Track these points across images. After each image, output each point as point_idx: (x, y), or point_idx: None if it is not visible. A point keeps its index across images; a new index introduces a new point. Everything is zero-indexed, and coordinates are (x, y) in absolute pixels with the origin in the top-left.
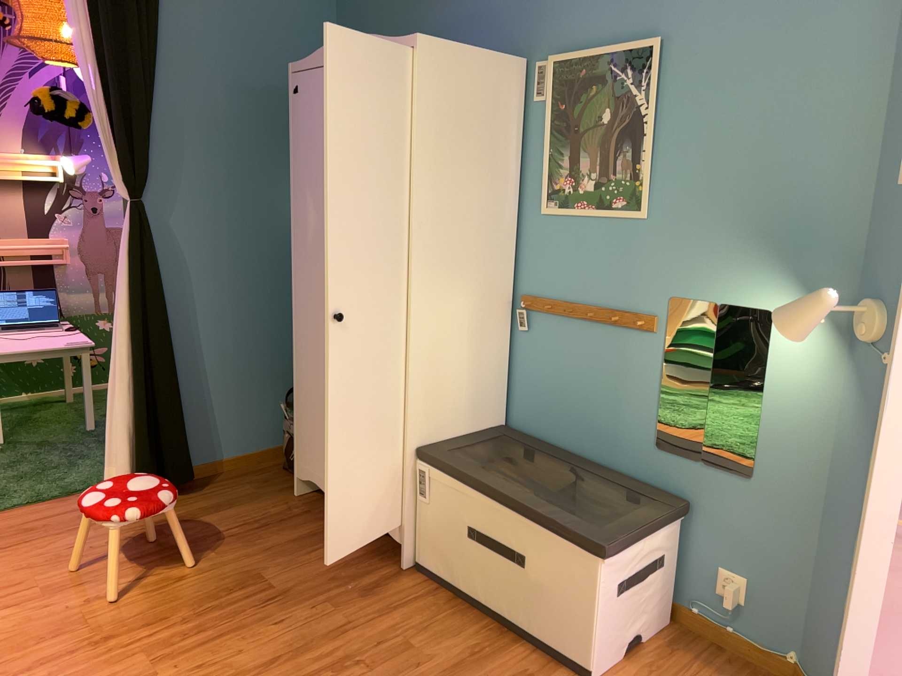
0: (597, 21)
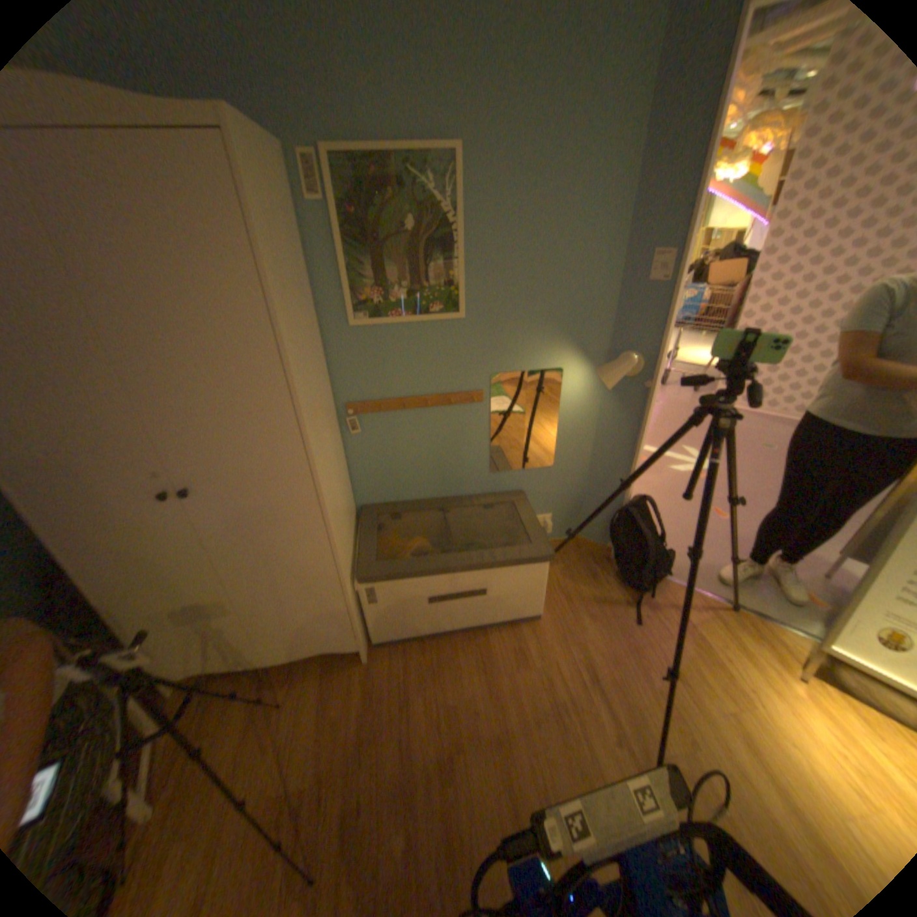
0: (377, 107)
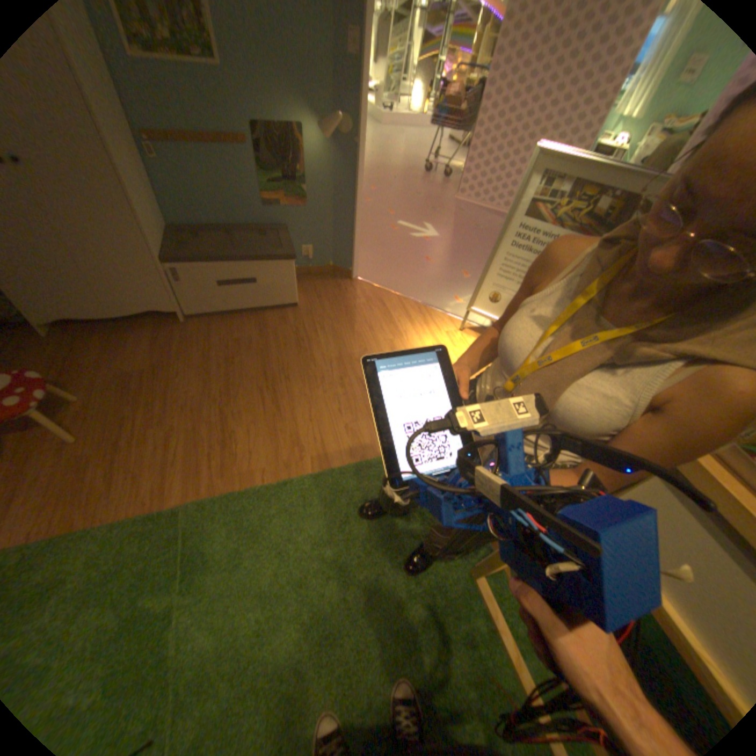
0: None
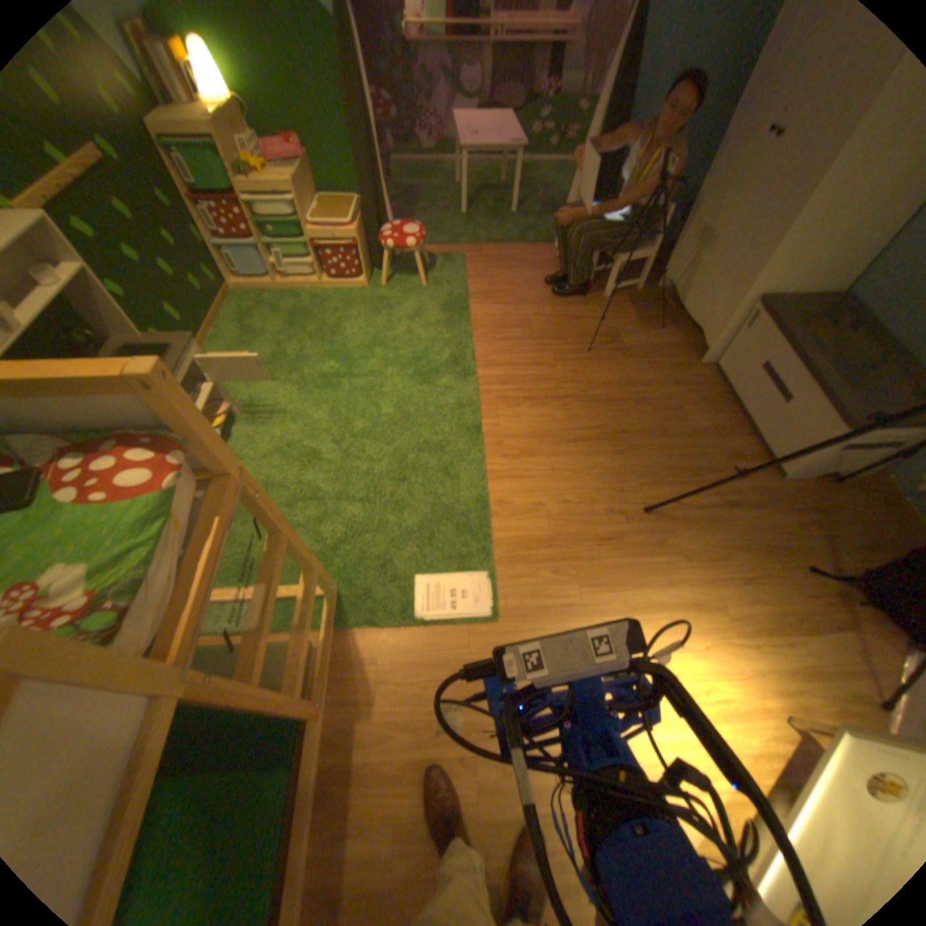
0: None
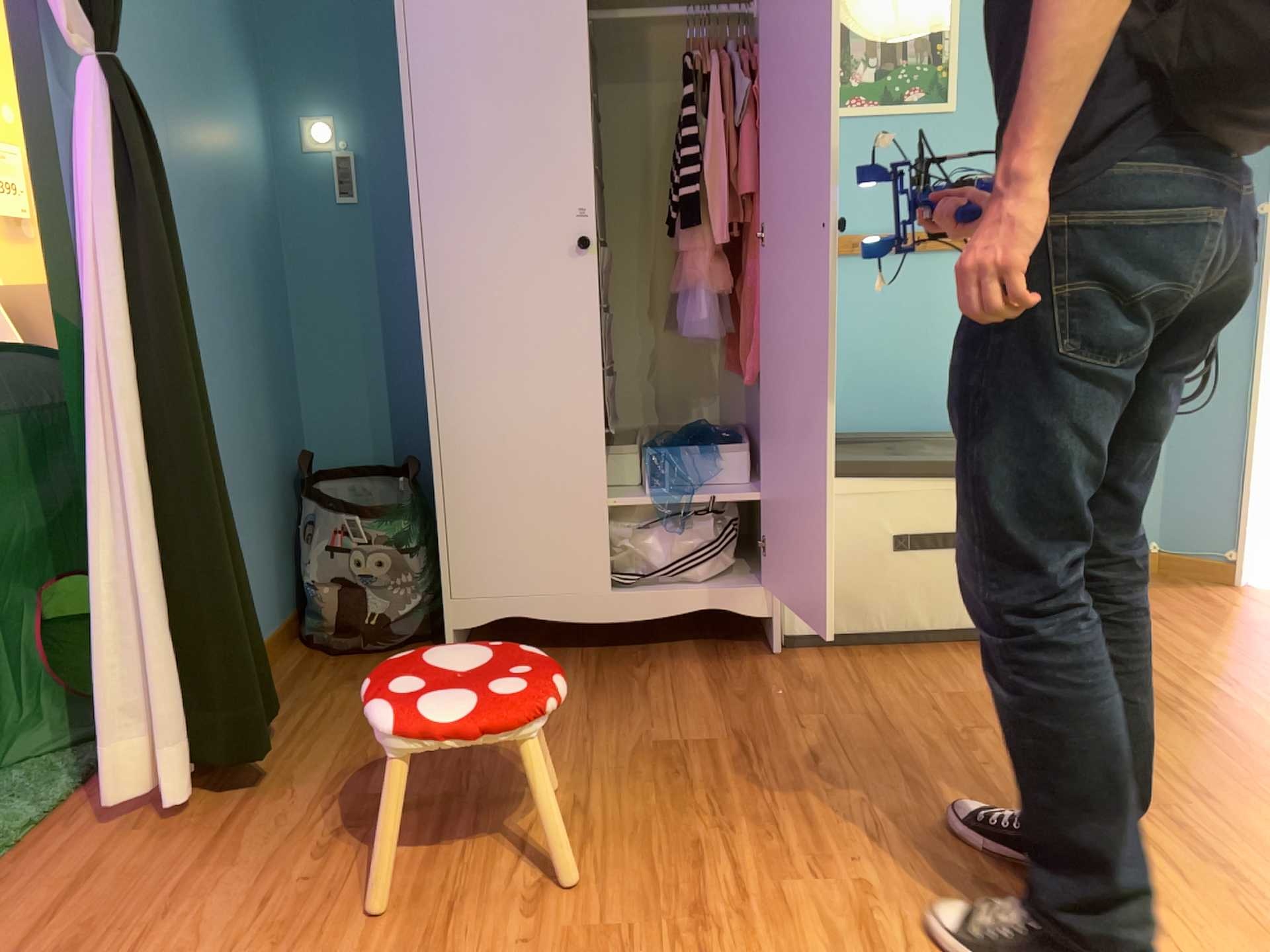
0: None
